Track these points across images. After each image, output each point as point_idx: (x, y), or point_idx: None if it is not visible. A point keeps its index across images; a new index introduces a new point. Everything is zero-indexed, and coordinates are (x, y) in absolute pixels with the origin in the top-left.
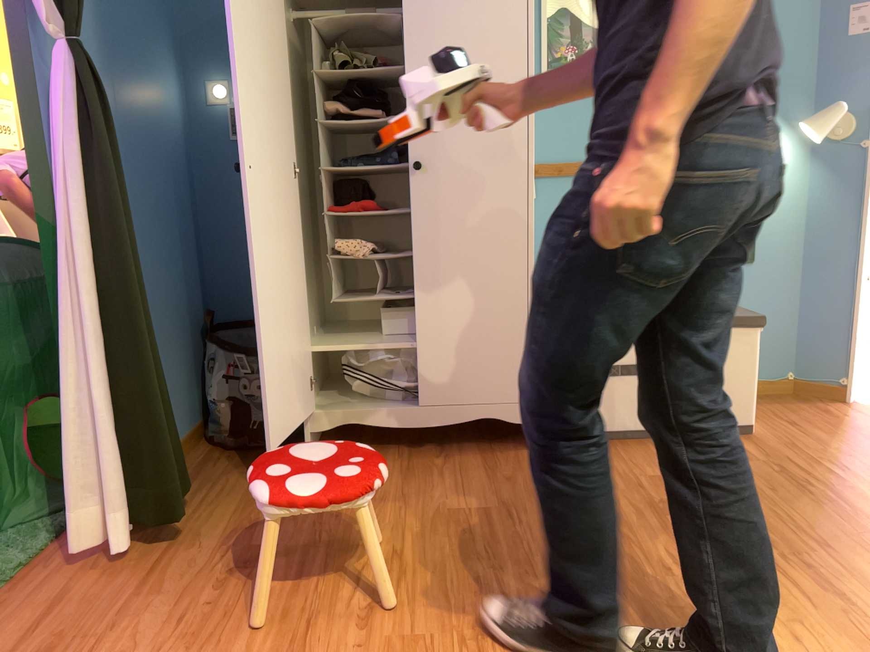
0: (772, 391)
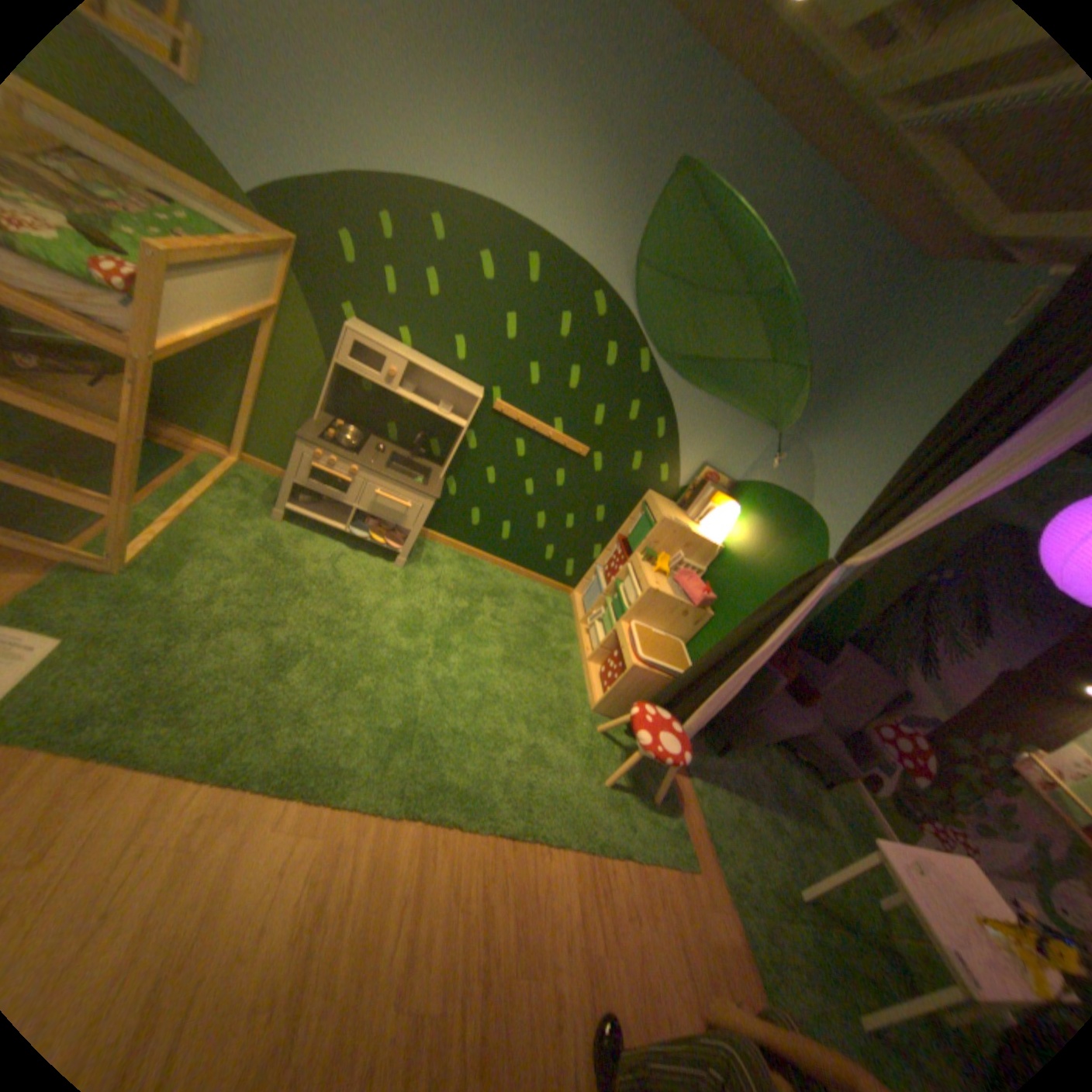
0: None
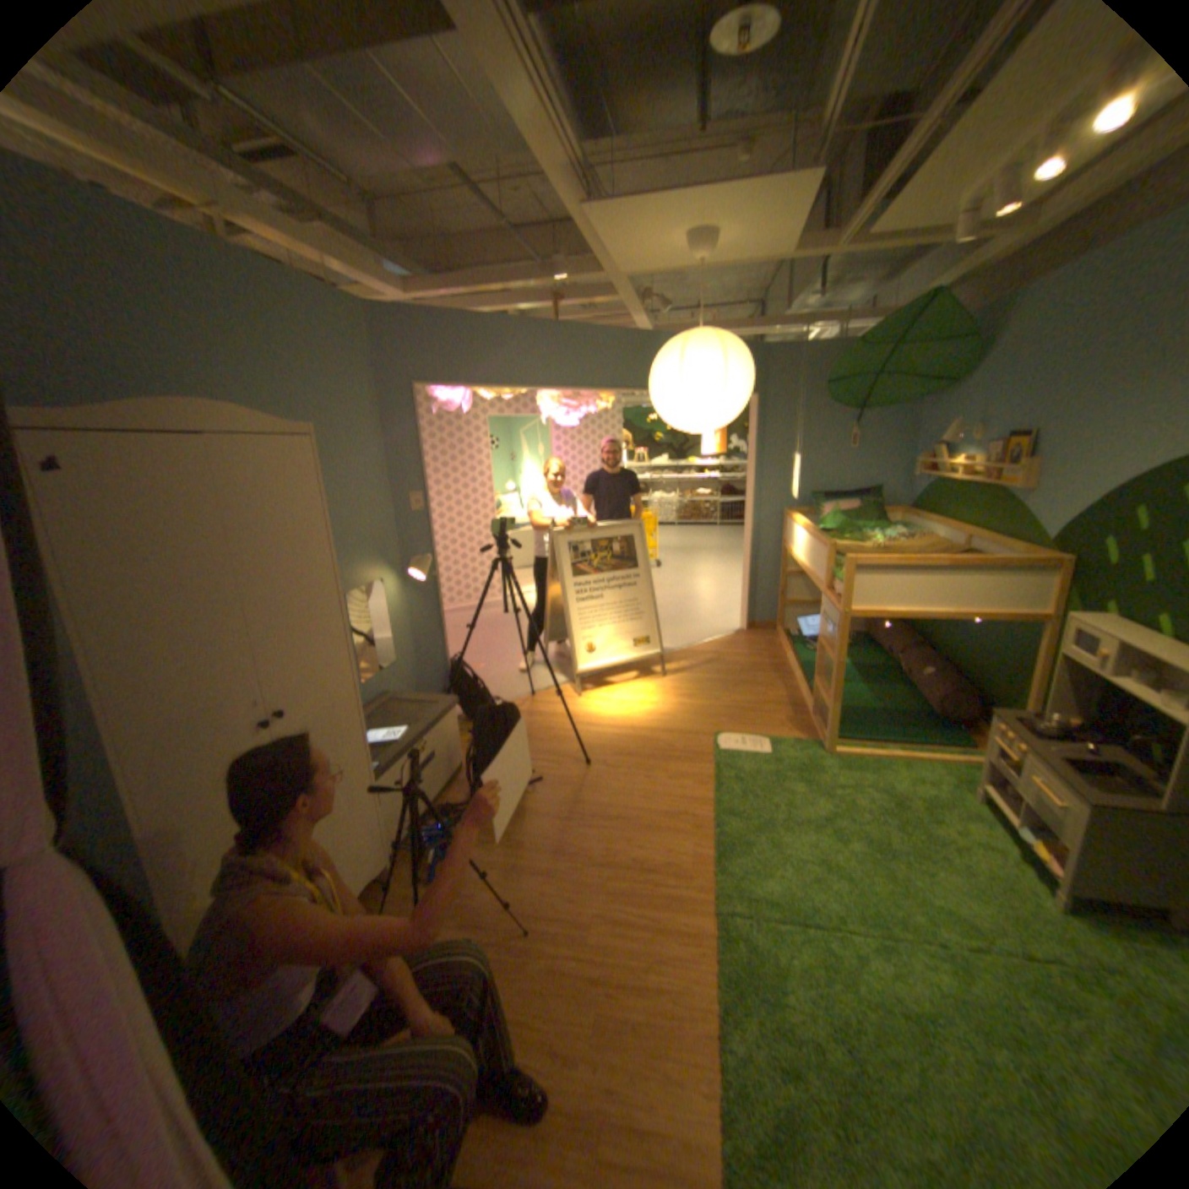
0: None
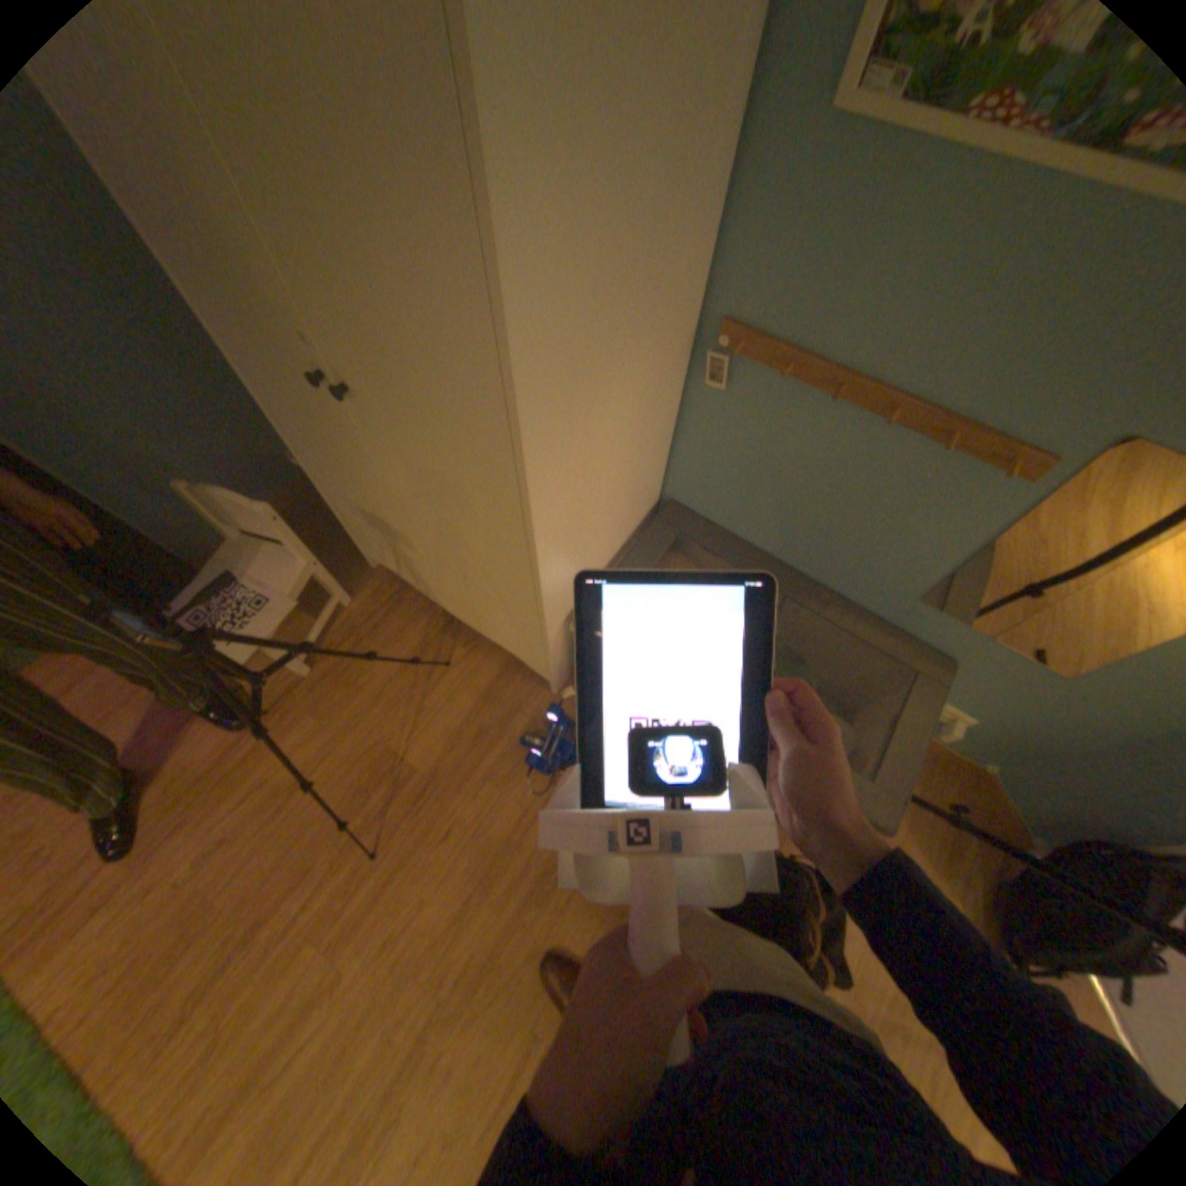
0: (951, 763)
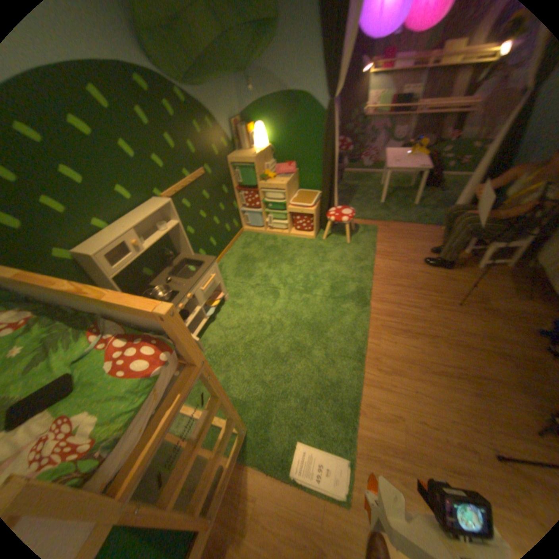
0: None
